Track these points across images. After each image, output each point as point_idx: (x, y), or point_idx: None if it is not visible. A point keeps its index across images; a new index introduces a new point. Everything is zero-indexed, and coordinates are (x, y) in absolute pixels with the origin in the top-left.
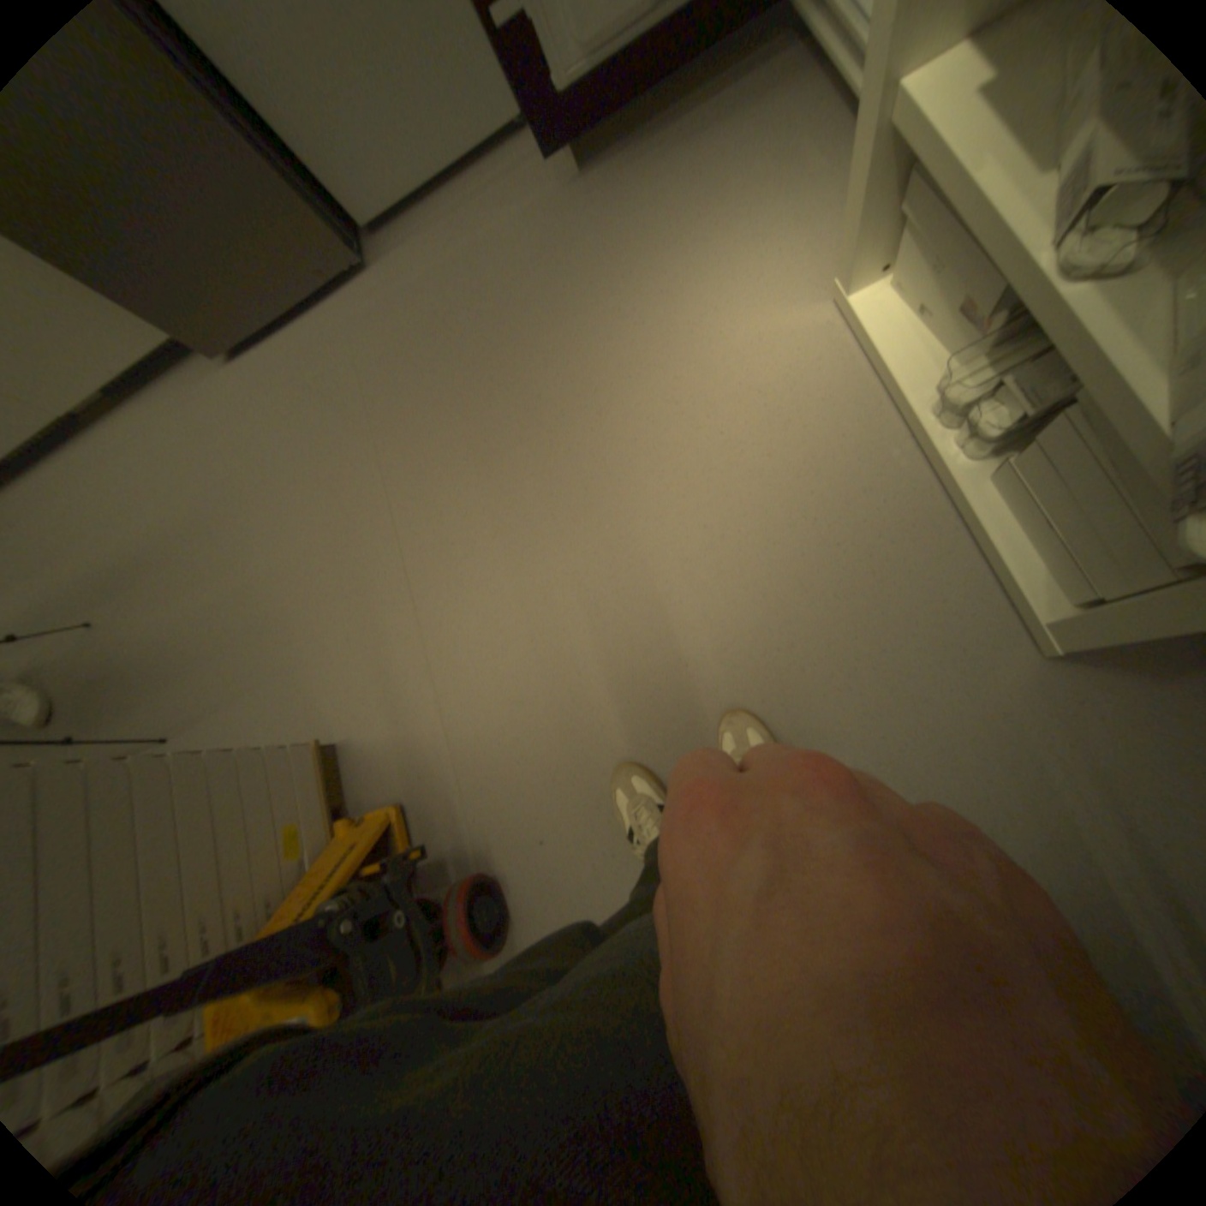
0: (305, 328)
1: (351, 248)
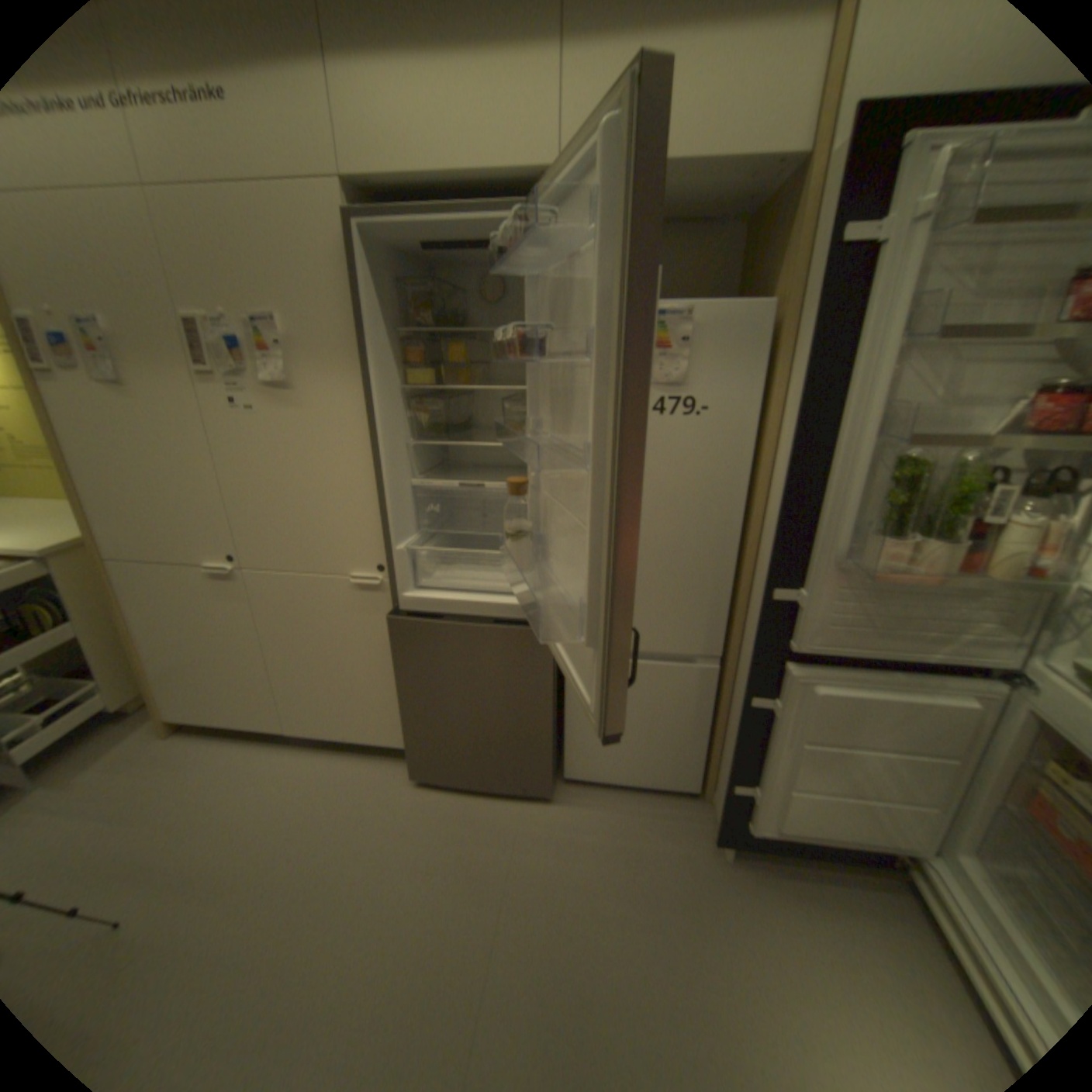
0: (485, 812)
1: (552, 792)
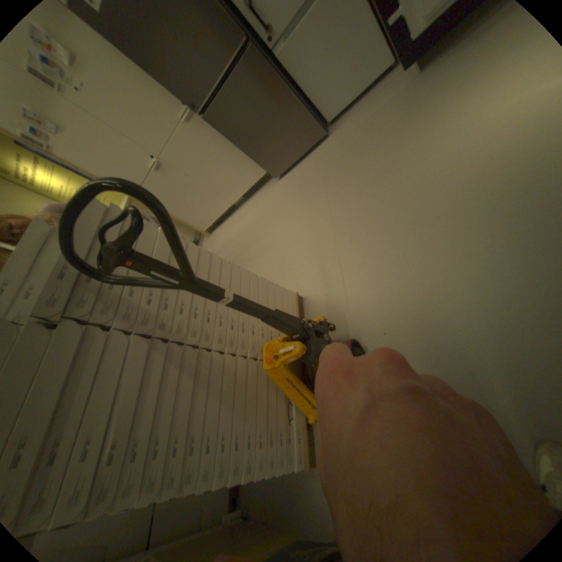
0: (306, 161)
1: (325, 129)
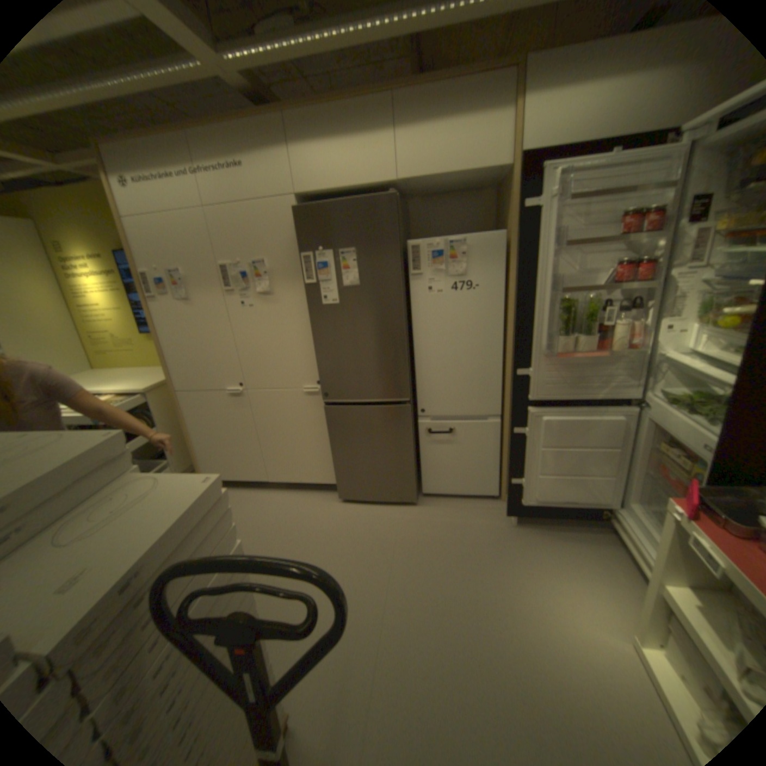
0: (381, 511)
1: (416, 499)
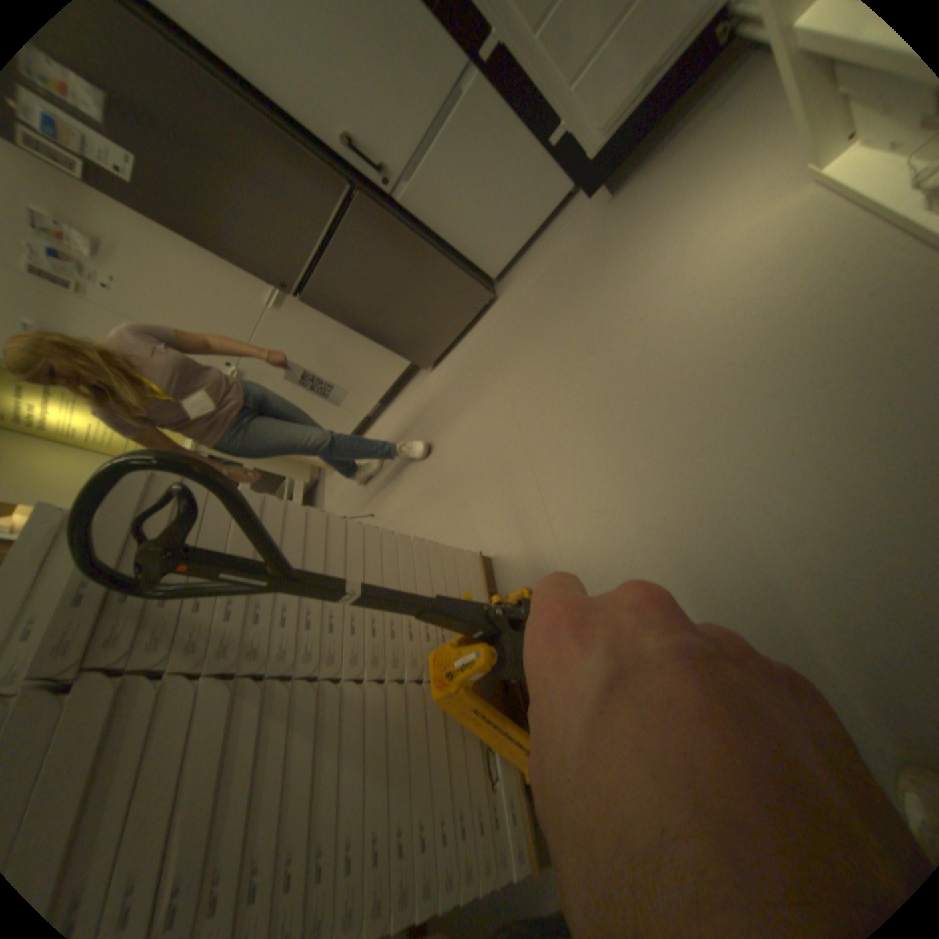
0: (469, 339)
1: (490, 290)
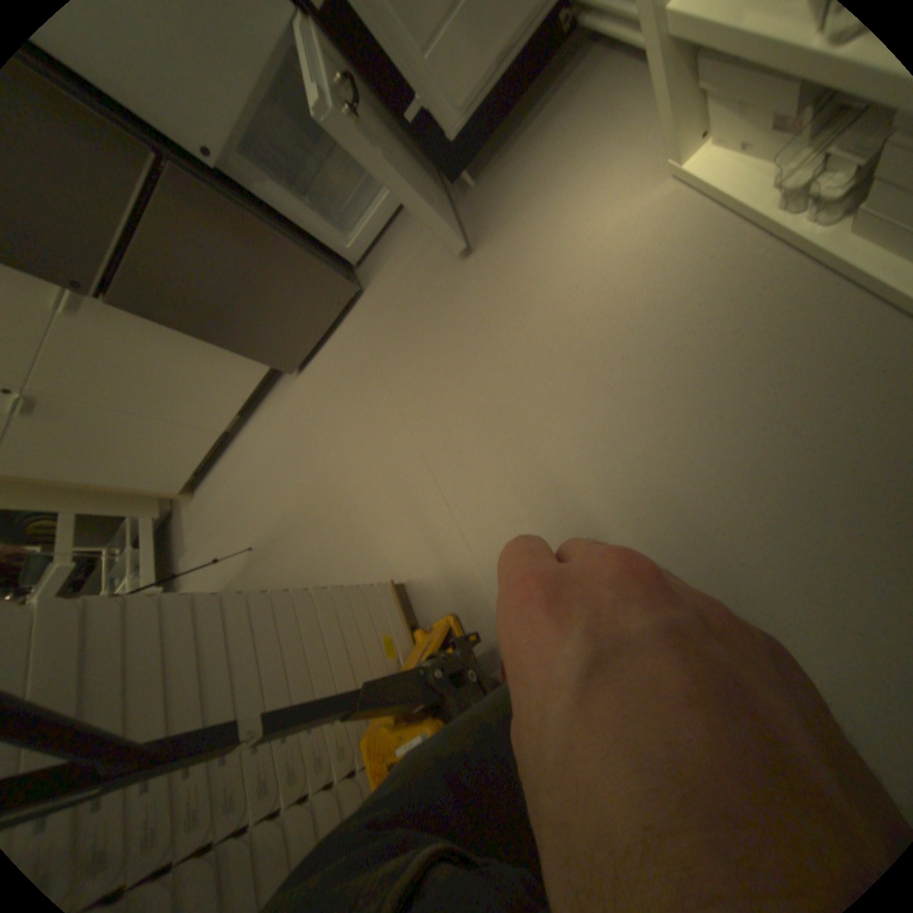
0: (338, 338)
1: (355, 283)
